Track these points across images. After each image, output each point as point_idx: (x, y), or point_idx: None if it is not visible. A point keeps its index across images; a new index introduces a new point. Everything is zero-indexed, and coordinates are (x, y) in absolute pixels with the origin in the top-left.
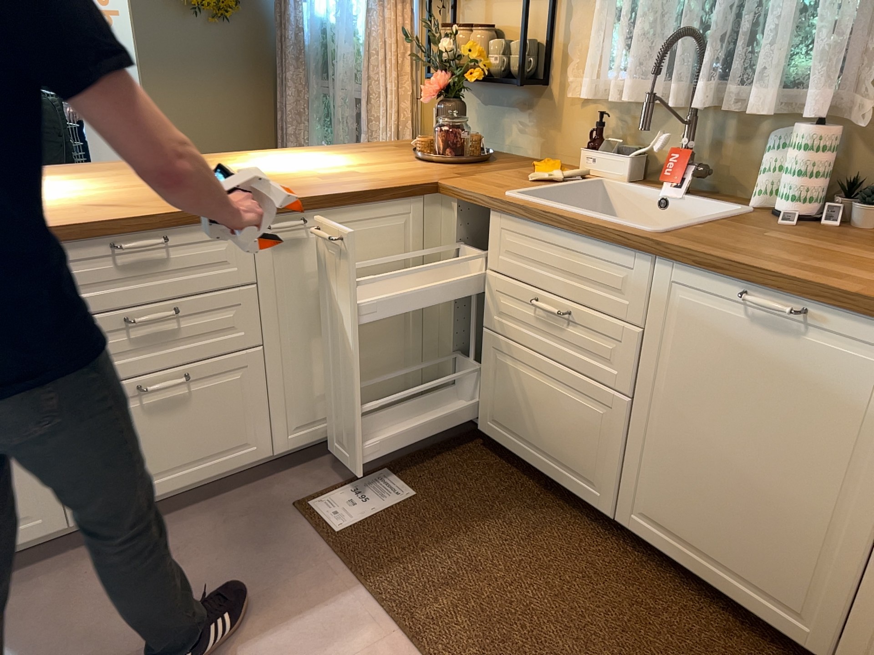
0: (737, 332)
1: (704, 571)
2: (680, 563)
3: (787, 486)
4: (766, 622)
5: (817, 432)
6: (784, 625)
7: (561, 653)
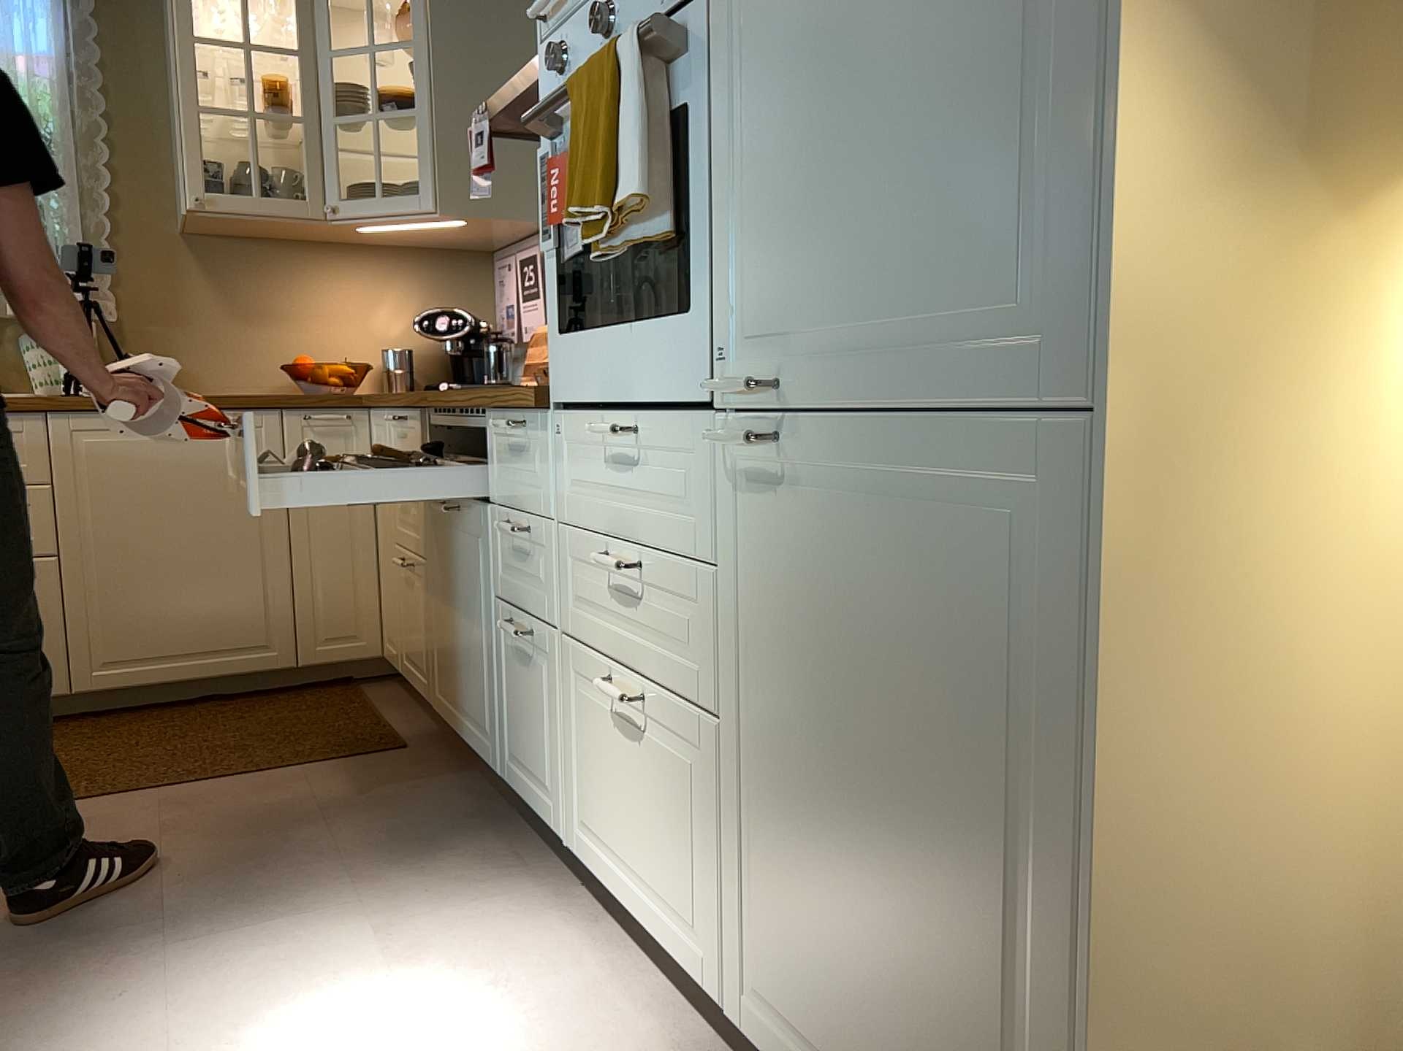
0: (146, 452)
1: (182, 671)
2: (157, 683)
3: (223, 551)
4: (244, 673)
5: (229, 500)
6: (258, 662)
7: (142, 757)
